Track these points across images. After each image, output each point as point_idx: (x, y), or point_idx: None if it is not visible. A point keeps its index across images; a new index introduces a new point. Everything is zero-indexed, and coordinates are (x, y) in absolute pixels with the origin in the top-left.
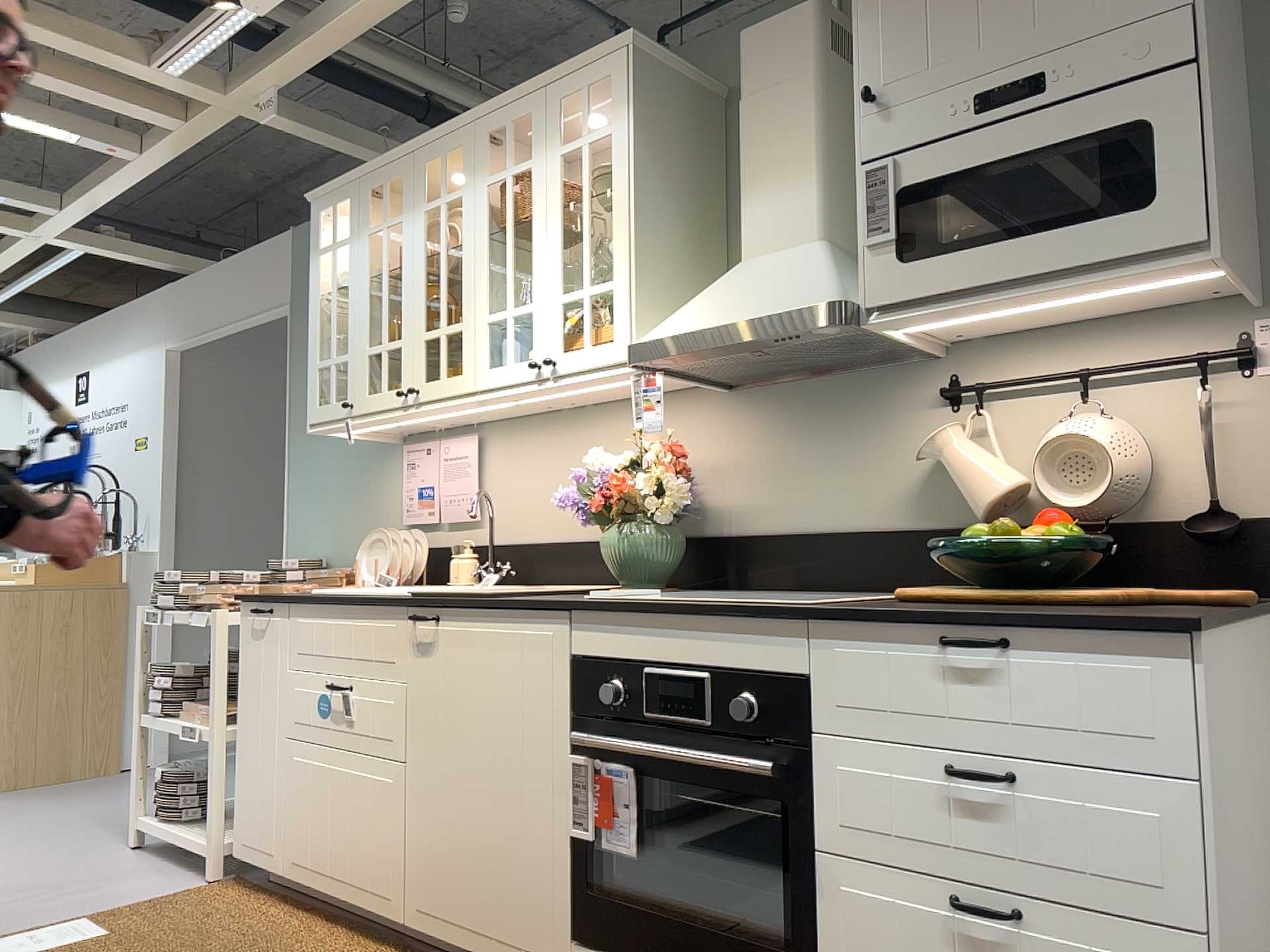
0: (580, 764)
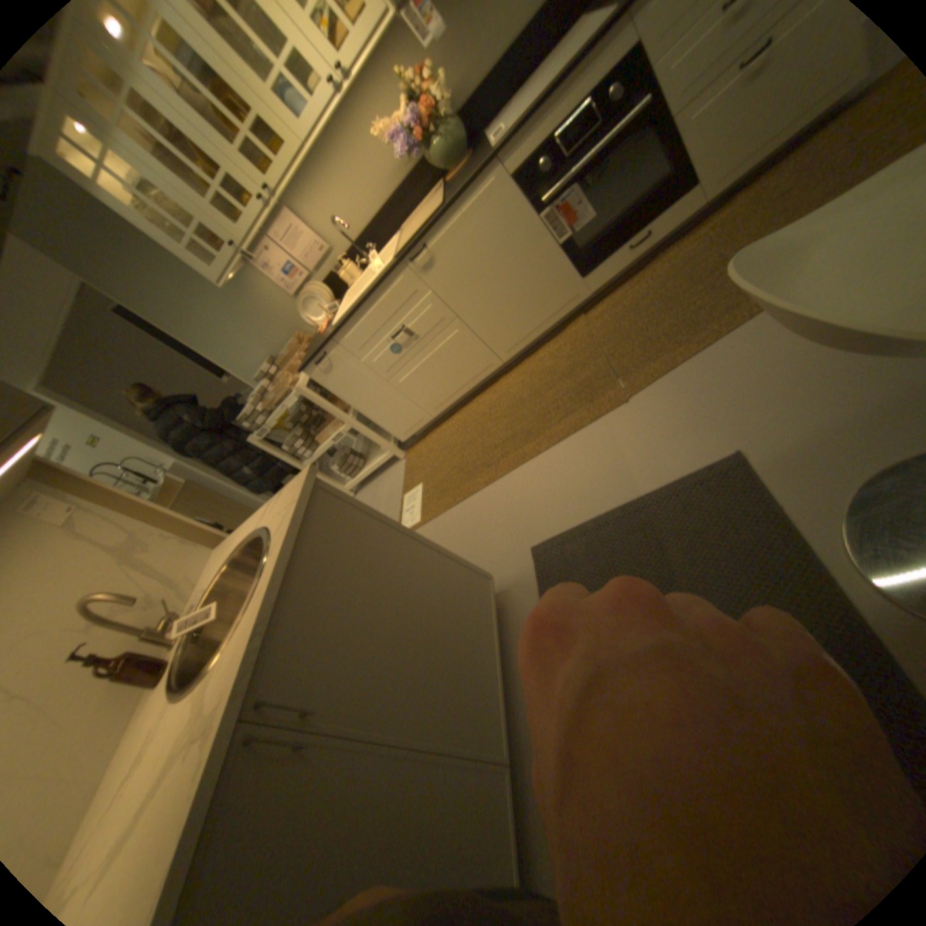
0: (548, 210)
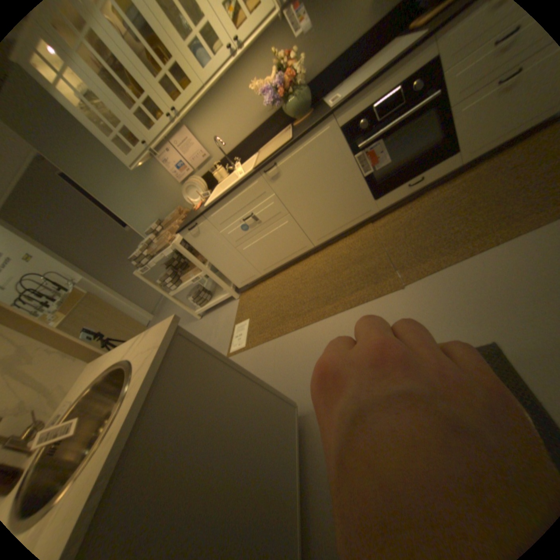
0: (360, 154)
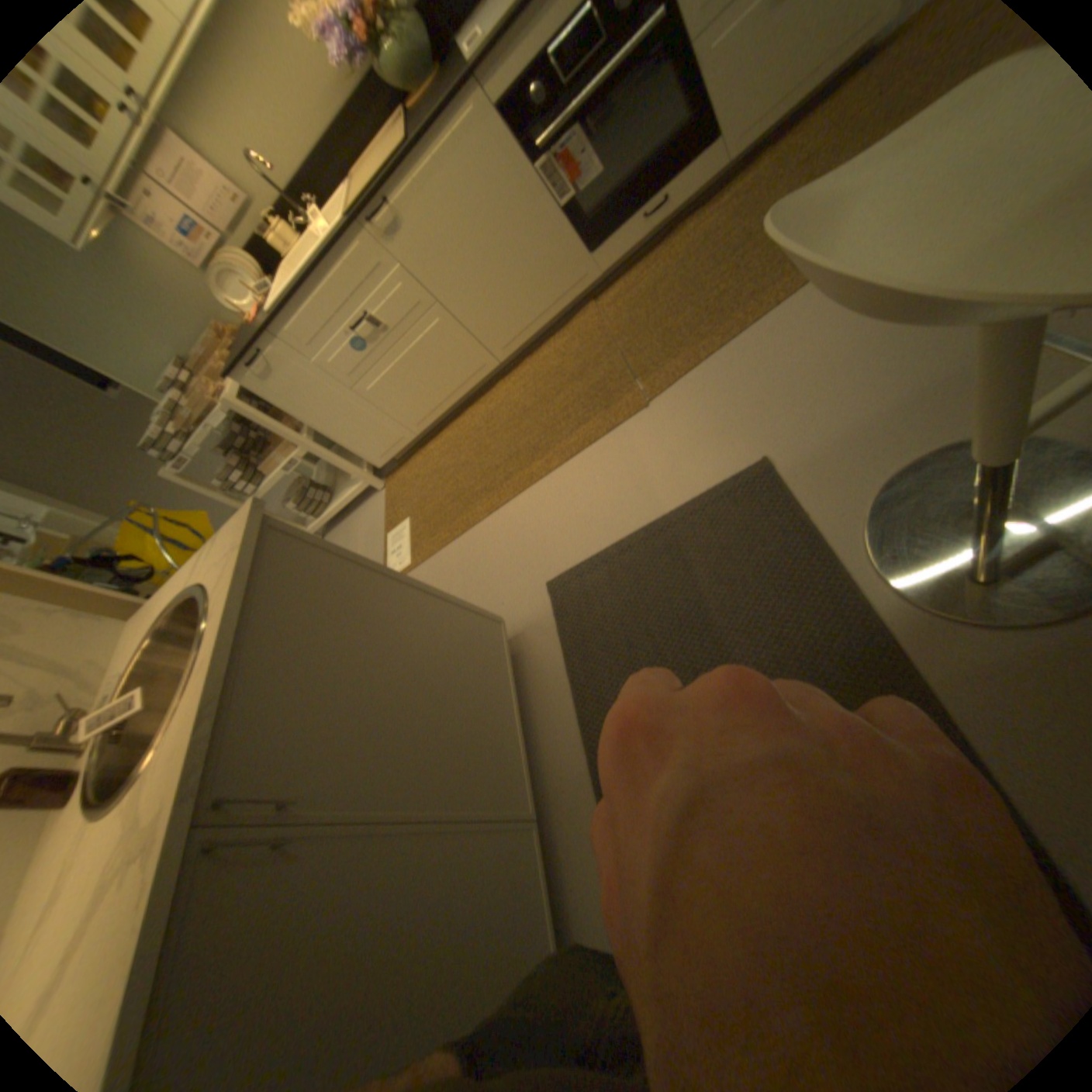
0: (544, 159)
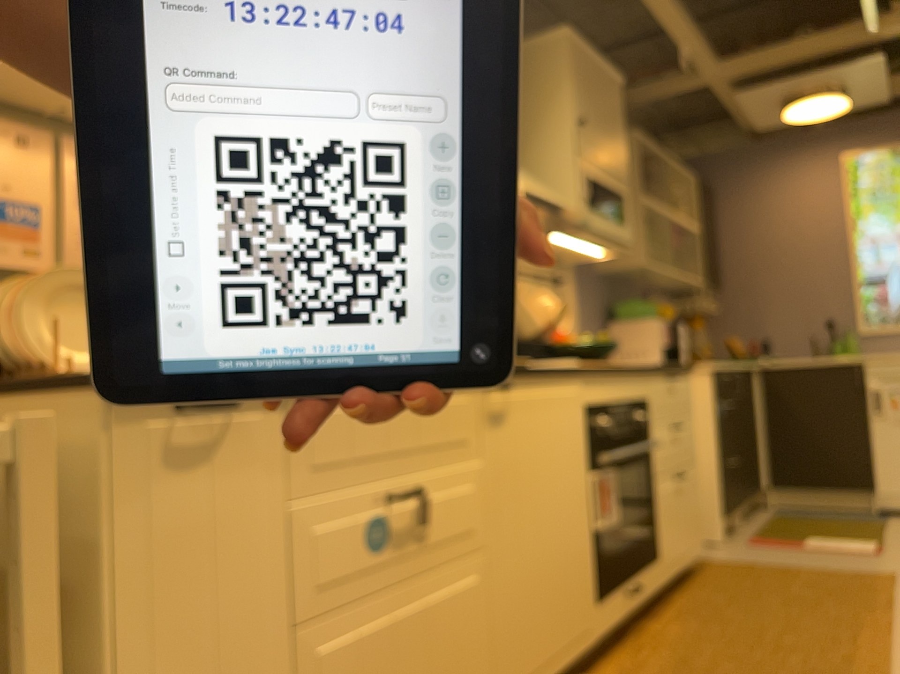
0: (596, 477)
